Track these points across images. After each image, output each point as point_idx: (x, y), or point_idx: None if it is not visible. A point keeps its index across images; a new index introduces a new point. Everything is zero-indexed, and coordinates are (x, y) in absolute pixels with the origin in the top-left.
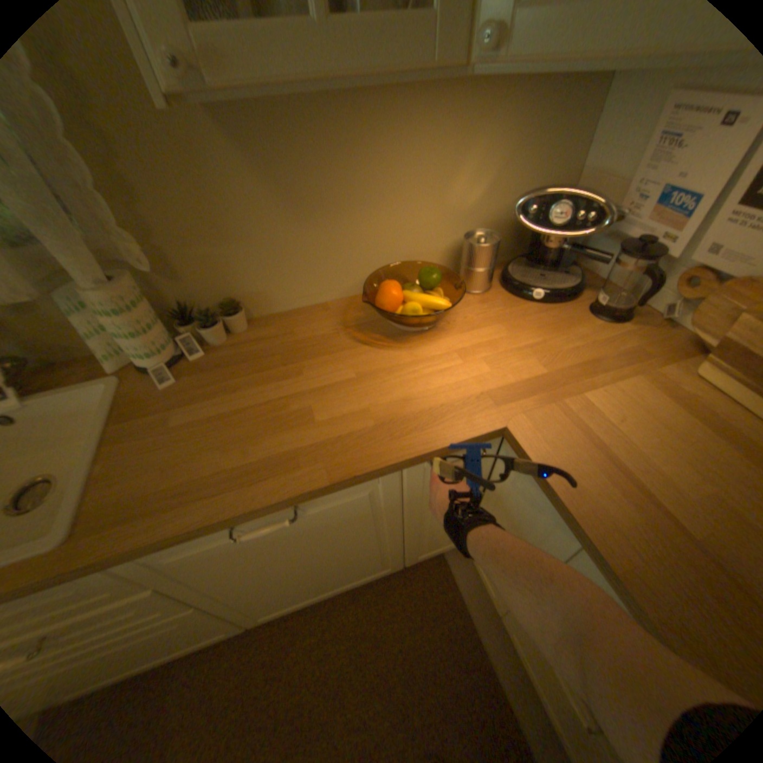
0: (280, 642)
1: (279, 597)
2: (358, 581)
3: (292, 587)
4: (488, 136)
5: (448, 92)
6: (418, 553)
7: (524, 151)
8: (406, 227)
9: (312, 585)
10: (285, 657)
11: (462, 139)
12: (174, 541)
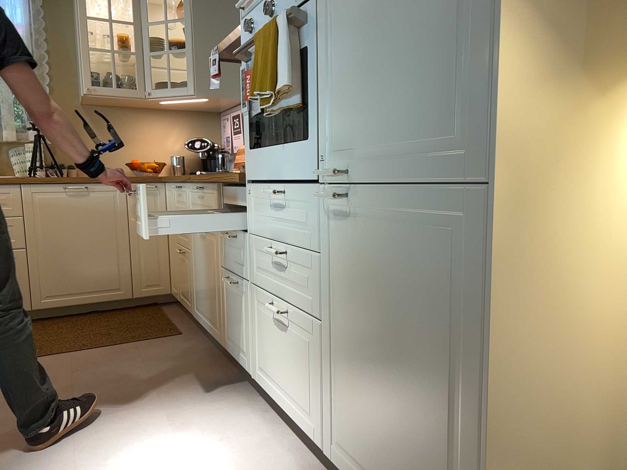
0: (50, 324)
1: (62, 272)
2: (104, 291)
3: (70, 264)
4: (177, 128)
5: (160, 115)
6: (140, 279)
7: (193, 135)
8: (148, 152)
9: (80, 270)
10: (51, 326)
11: (167, 128)
12: (49, 180)
